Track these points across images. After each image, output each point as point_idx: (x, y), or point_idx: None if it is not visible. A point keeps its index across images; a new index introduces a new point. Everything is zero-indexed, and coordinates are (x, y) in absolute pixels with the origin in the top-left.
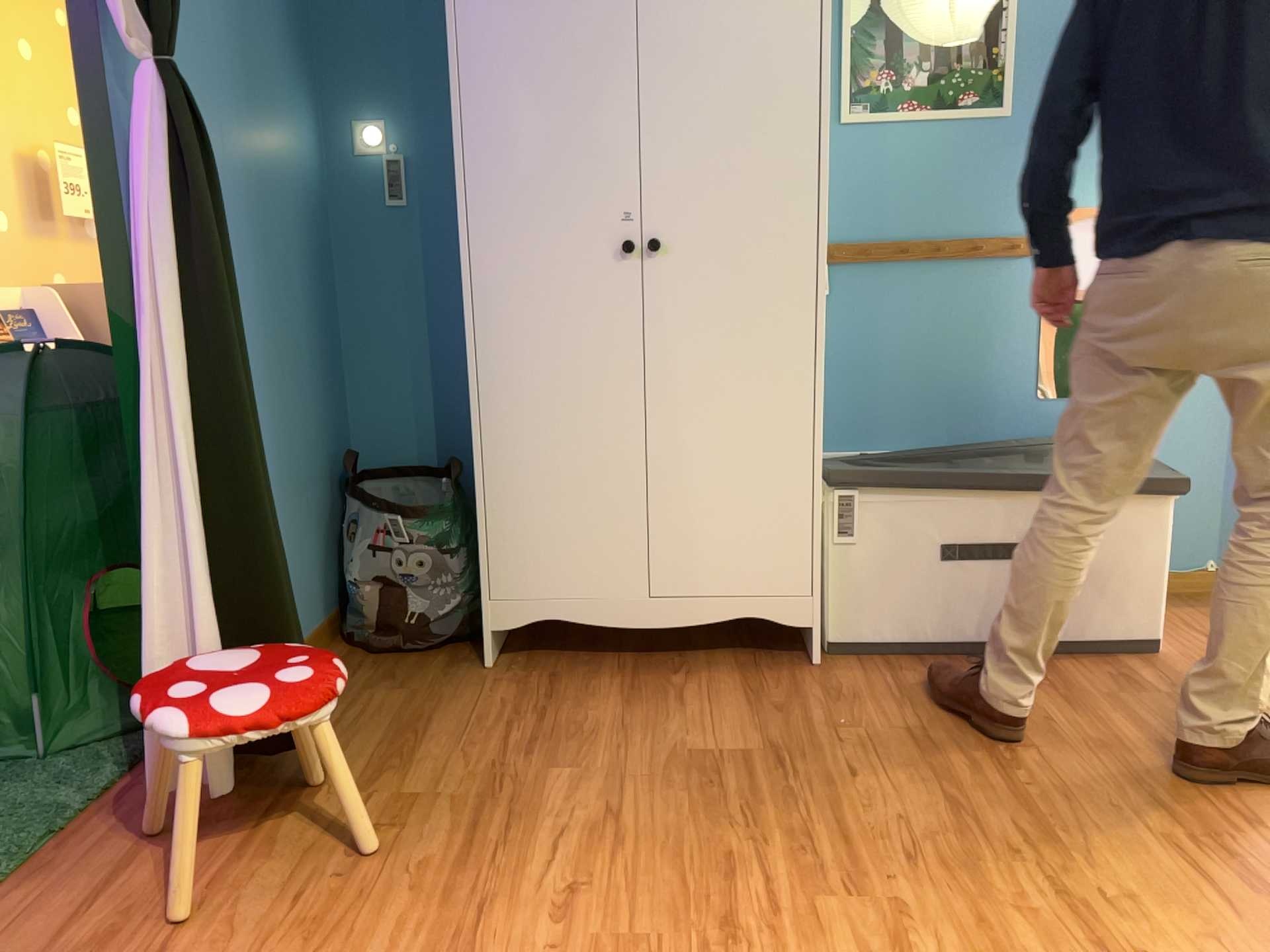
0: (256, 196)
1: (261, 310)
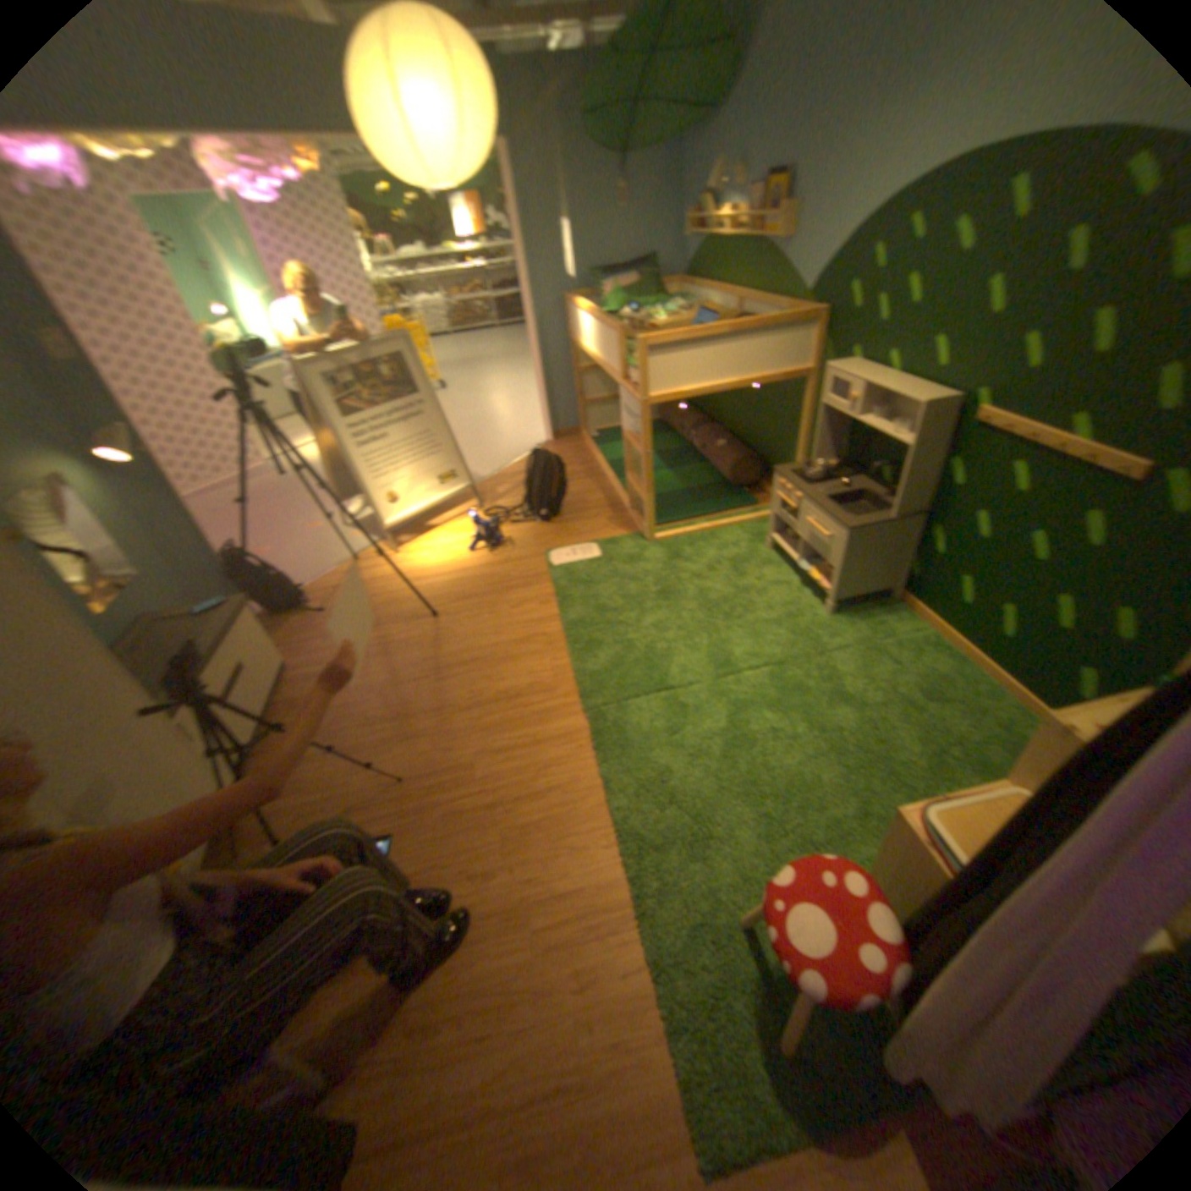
0: None
1: None
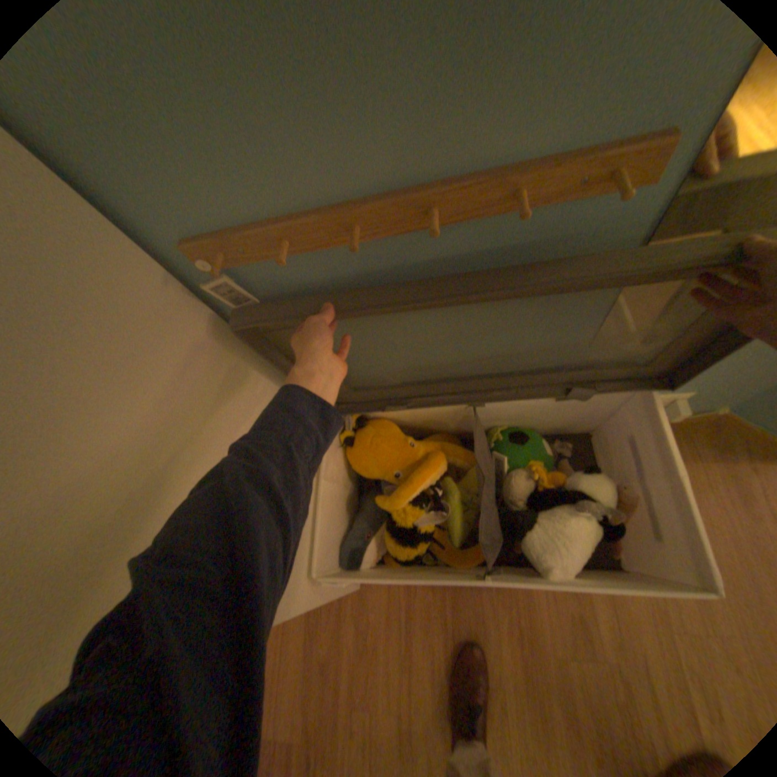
0: None
1: None
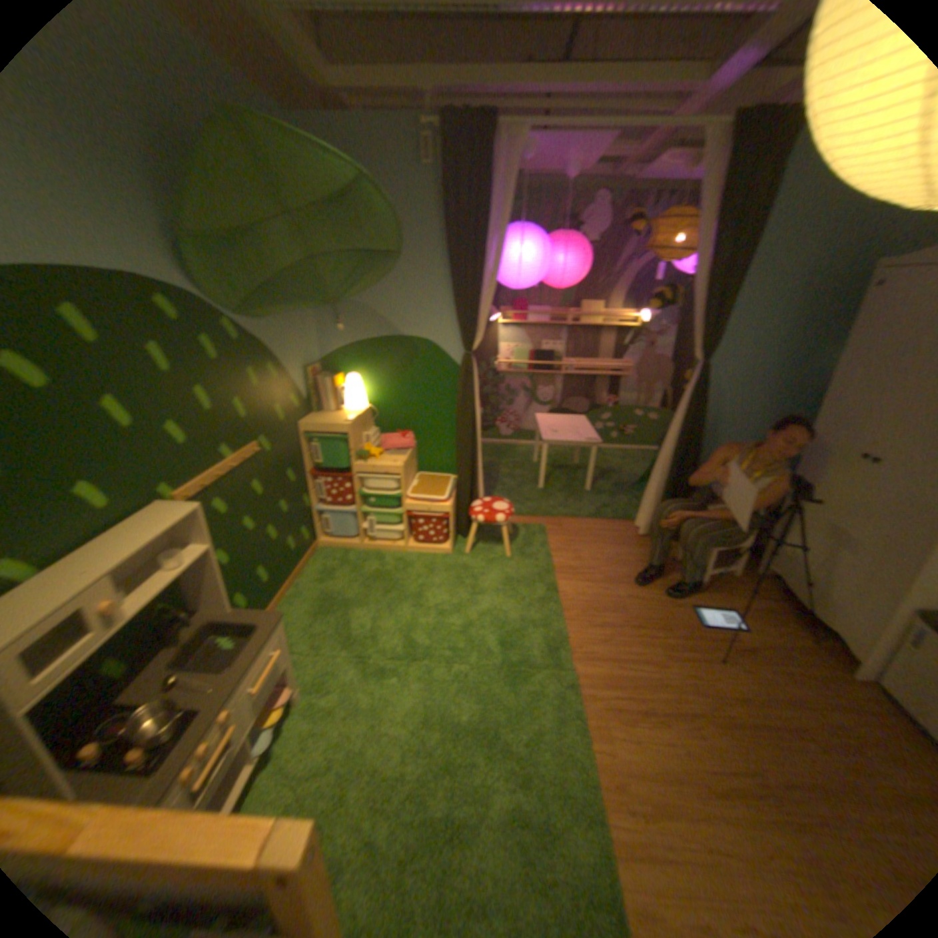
0: (772, 390)
1: (755, 427)
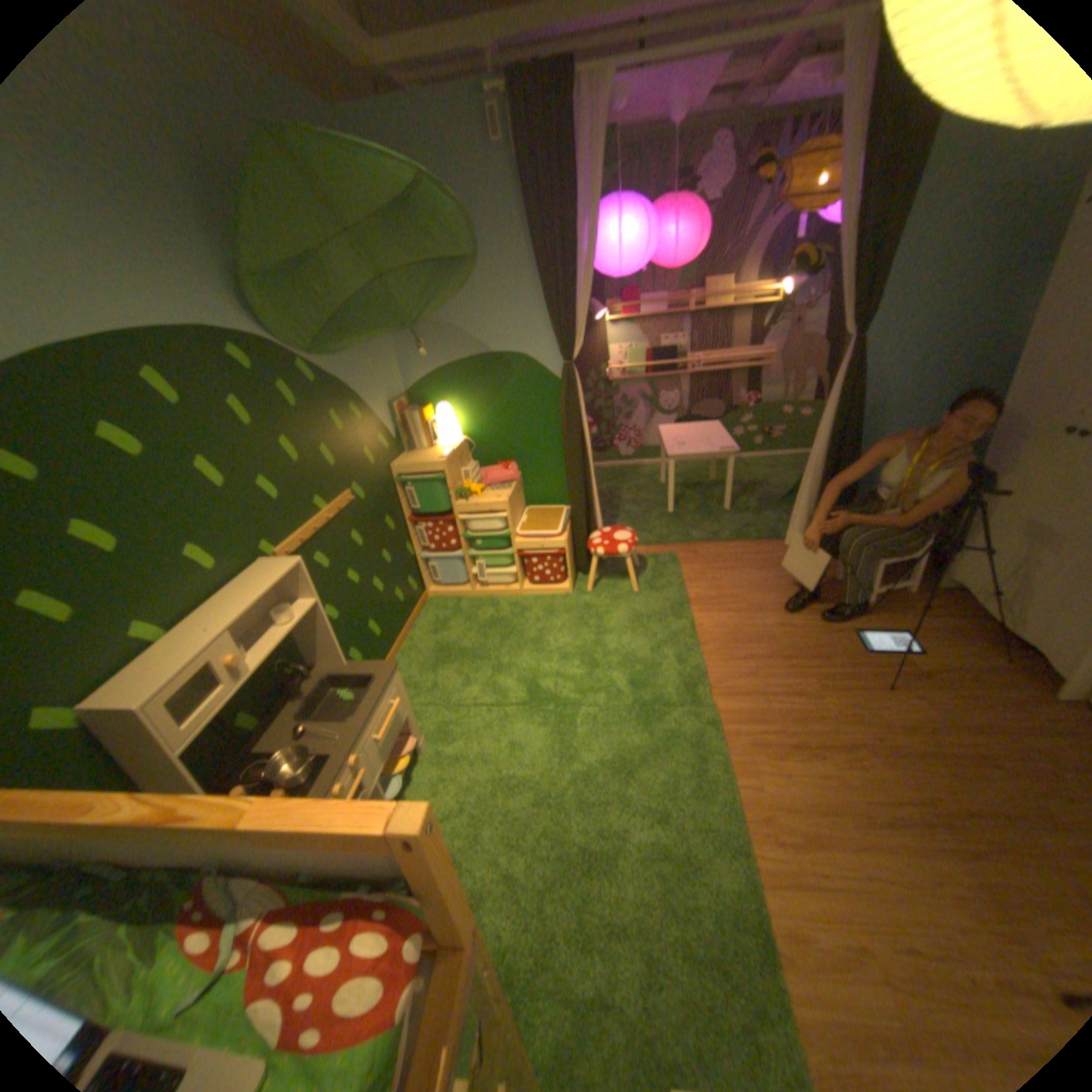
0: (952, 360)
1: (931, 409)
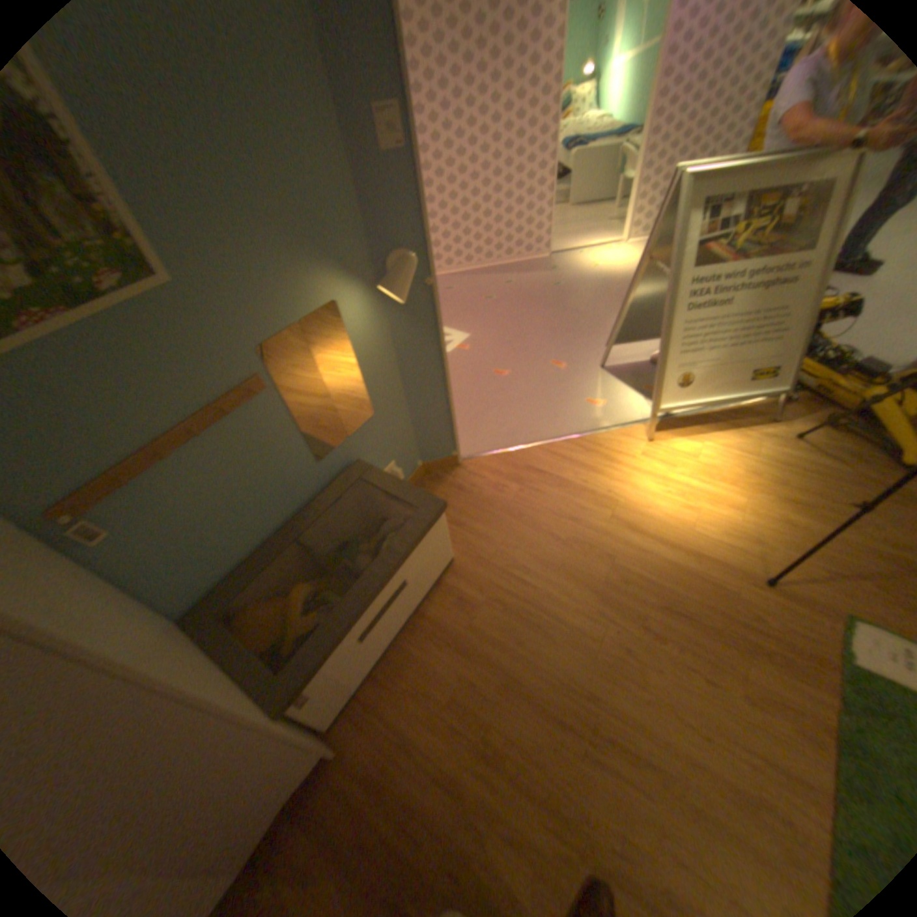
0: None
1: None
